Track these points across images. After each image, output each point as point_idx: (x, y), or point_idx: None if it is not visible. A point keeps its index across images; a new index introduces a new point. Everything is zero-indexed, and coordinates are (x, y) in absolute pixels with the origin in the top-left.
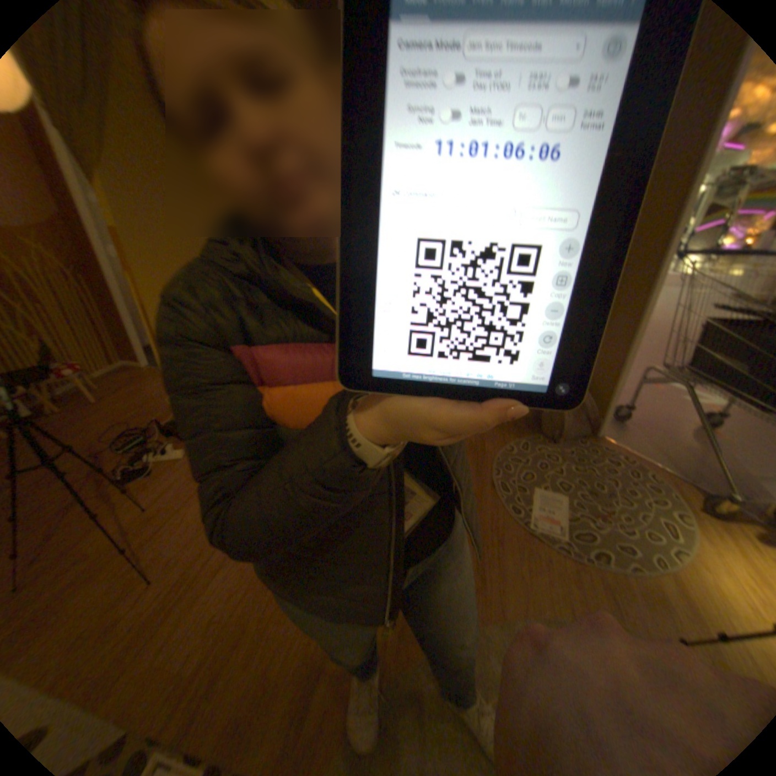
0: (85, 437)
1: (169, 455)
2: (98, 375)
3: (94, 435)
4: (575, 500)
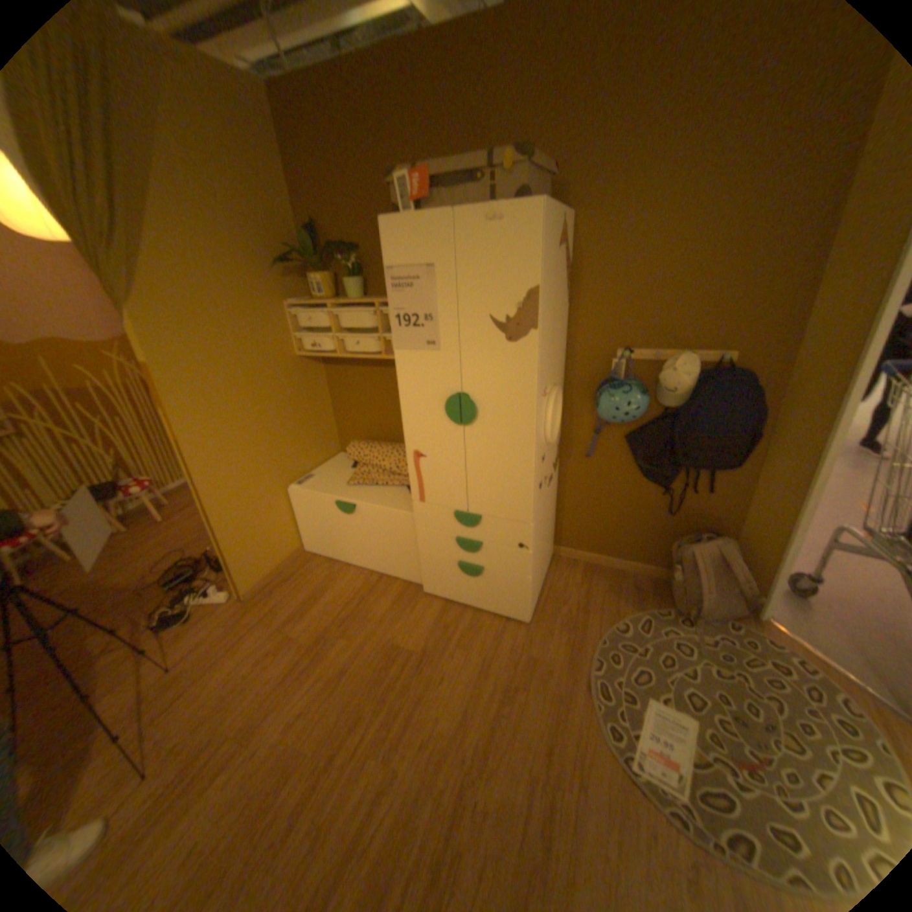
0: (141, 568)
1: (214, 598)
2: (175, 488)
3: (150, 565)
4: (707, 732)
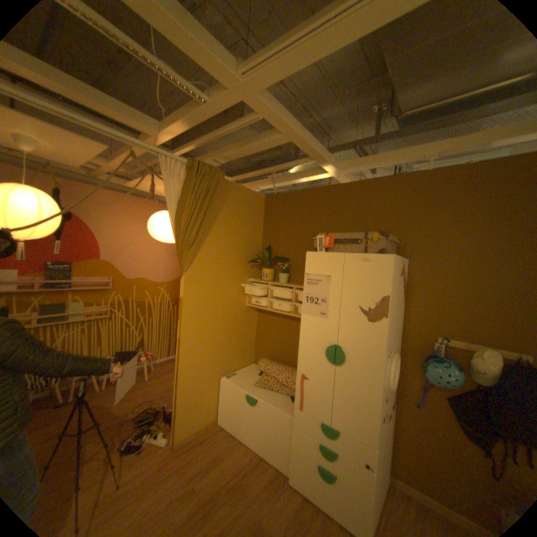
0: (129, 407)
1: (159, 442)
2: (160, 363)
3: (134, 407)
4: None
